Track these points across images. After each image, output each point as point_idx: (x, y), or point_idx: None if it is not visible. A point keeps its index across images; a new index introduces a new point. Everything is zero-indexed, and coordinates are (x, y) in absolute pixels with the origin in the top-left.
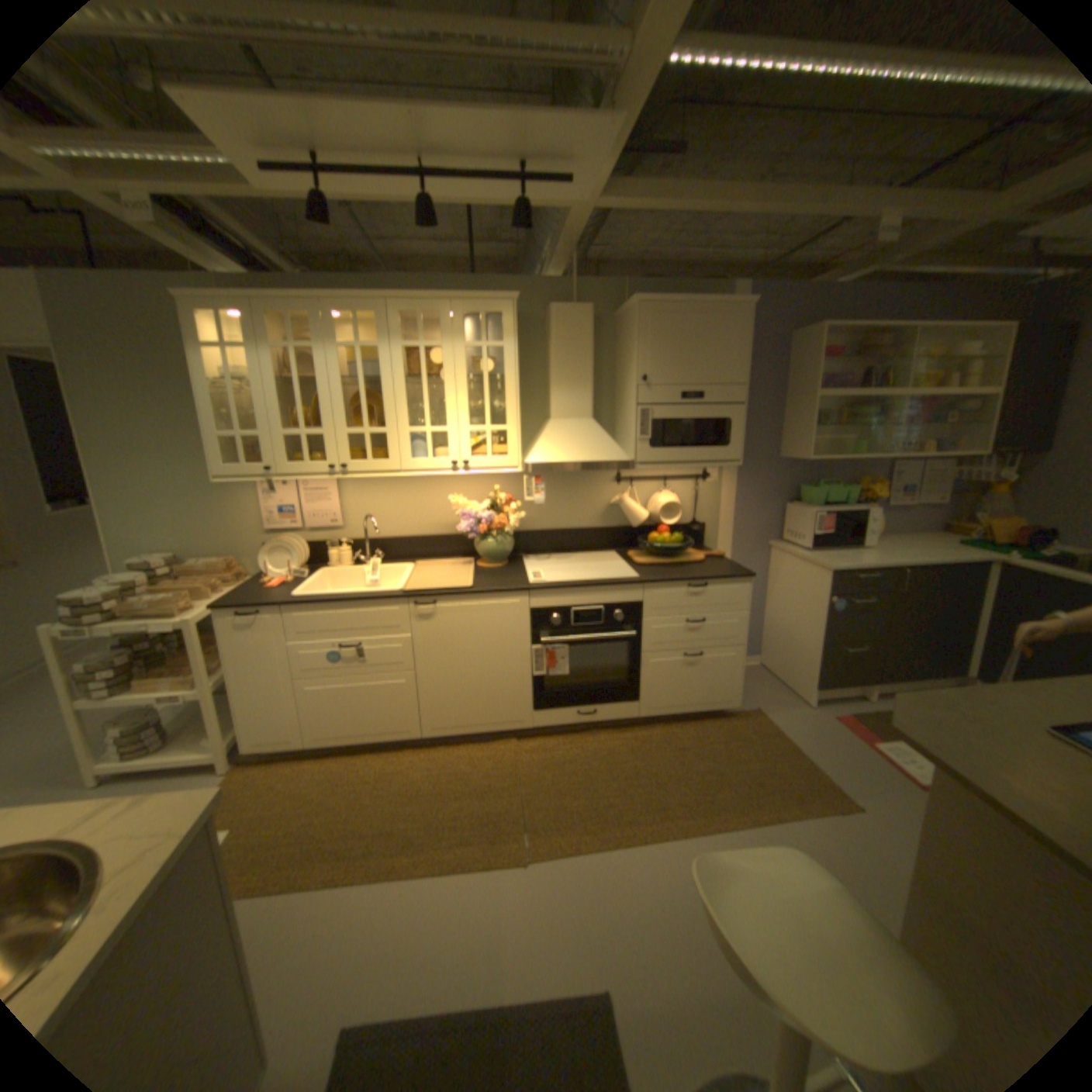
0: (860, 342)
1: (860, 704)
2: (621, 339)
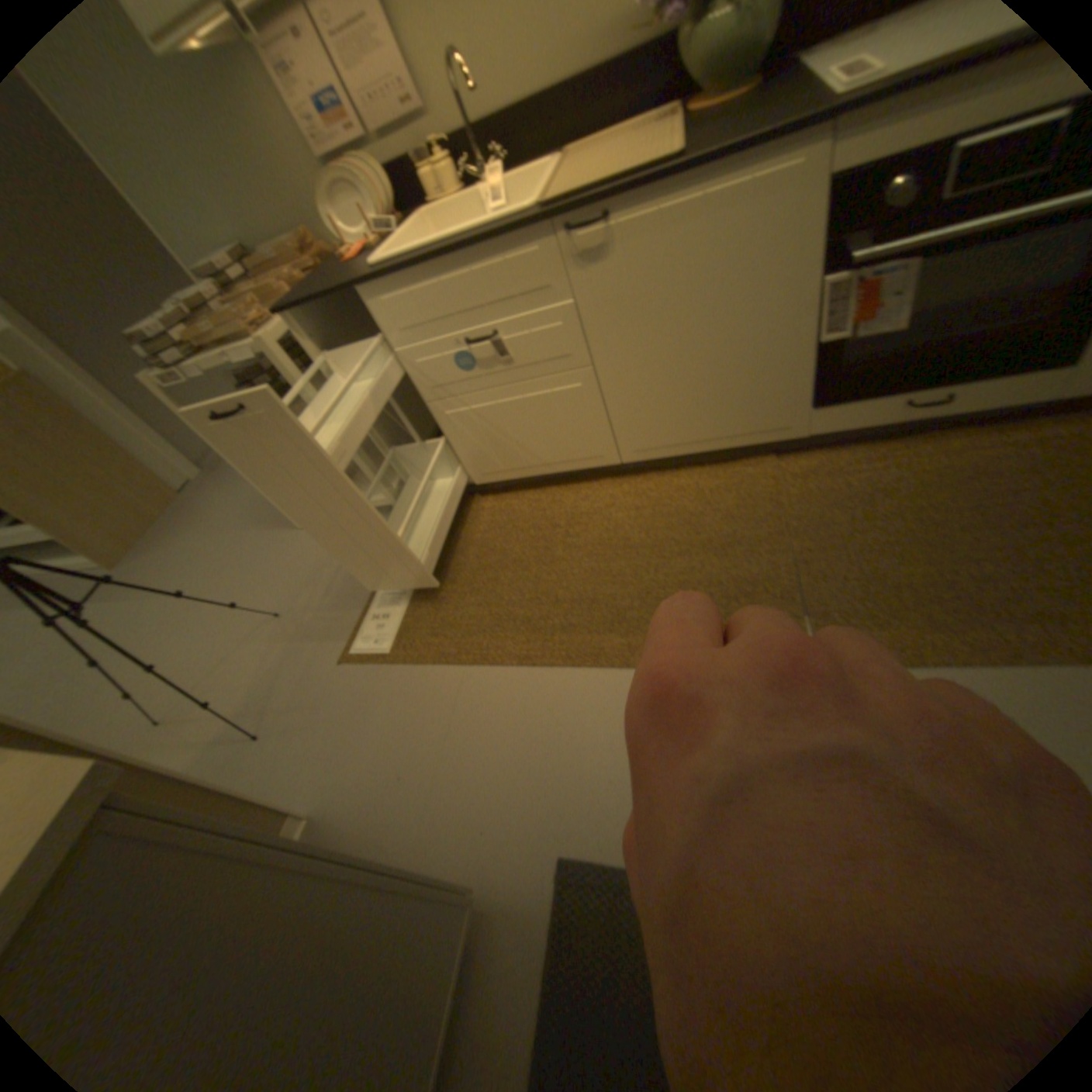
0: None
1: None
2: None
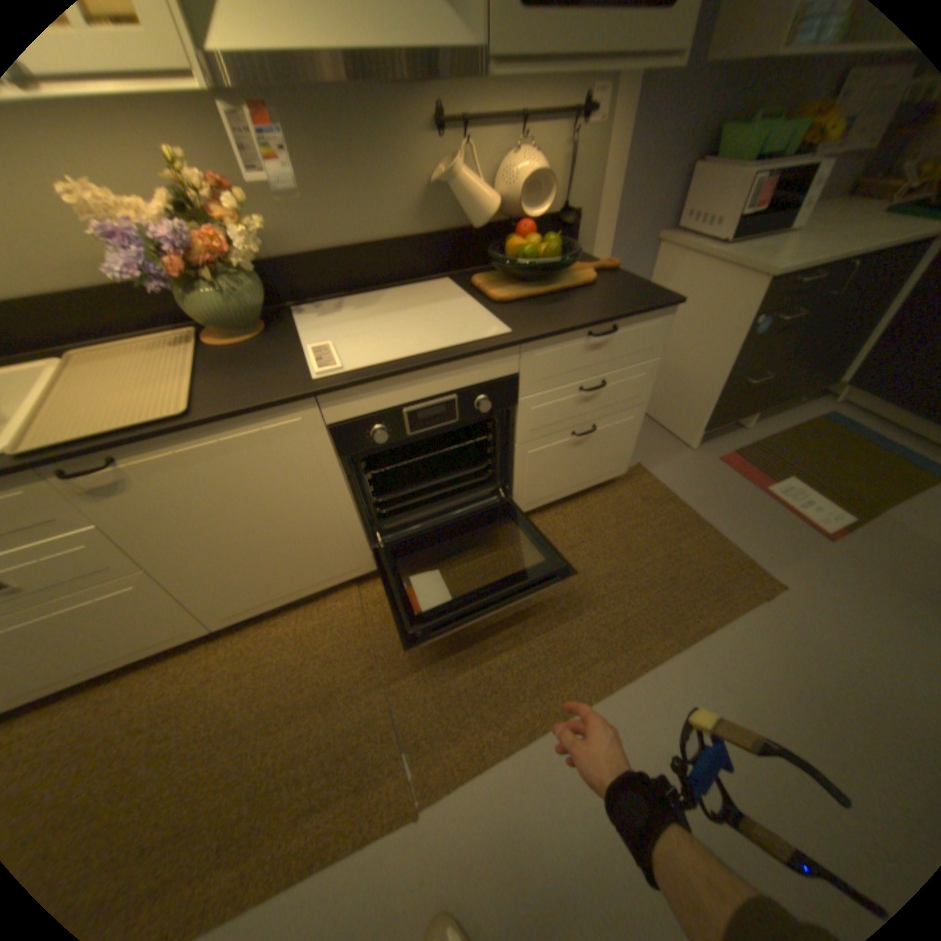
0: None
1: (736, 433)
2: None
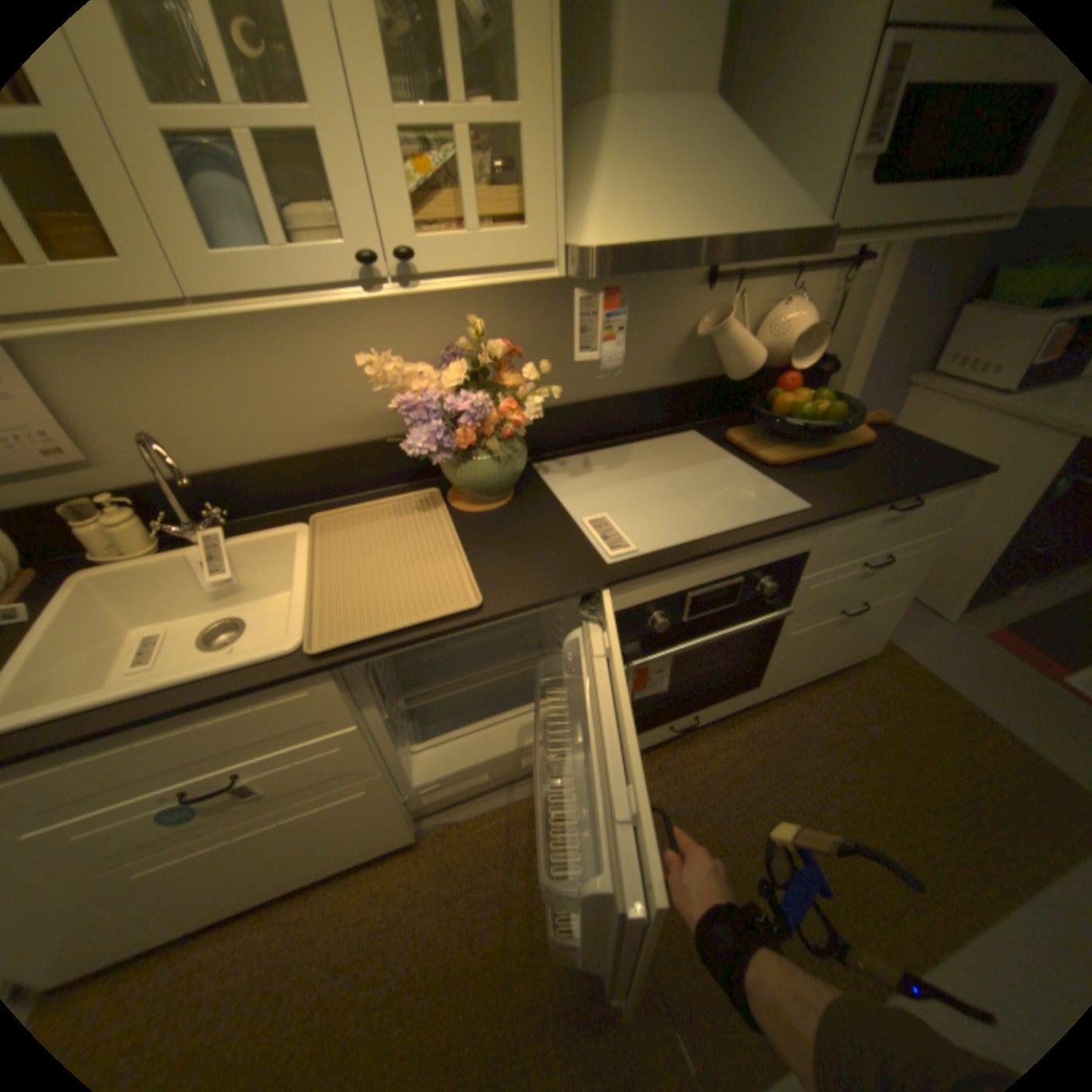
0: None
1: (999, 604)
2: None
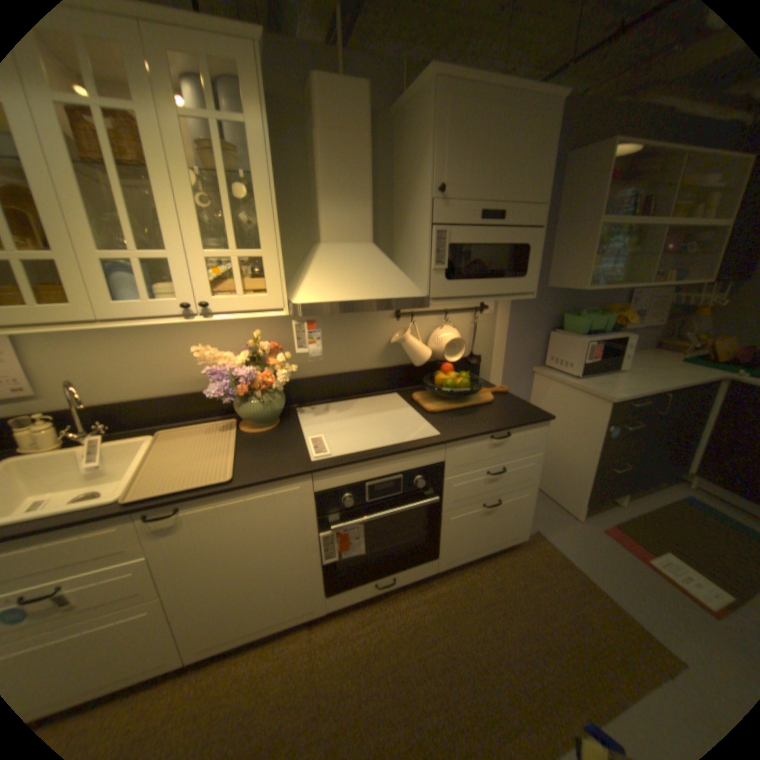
0: (621, 169)
1: (614, 510)
2: (402, 140)
